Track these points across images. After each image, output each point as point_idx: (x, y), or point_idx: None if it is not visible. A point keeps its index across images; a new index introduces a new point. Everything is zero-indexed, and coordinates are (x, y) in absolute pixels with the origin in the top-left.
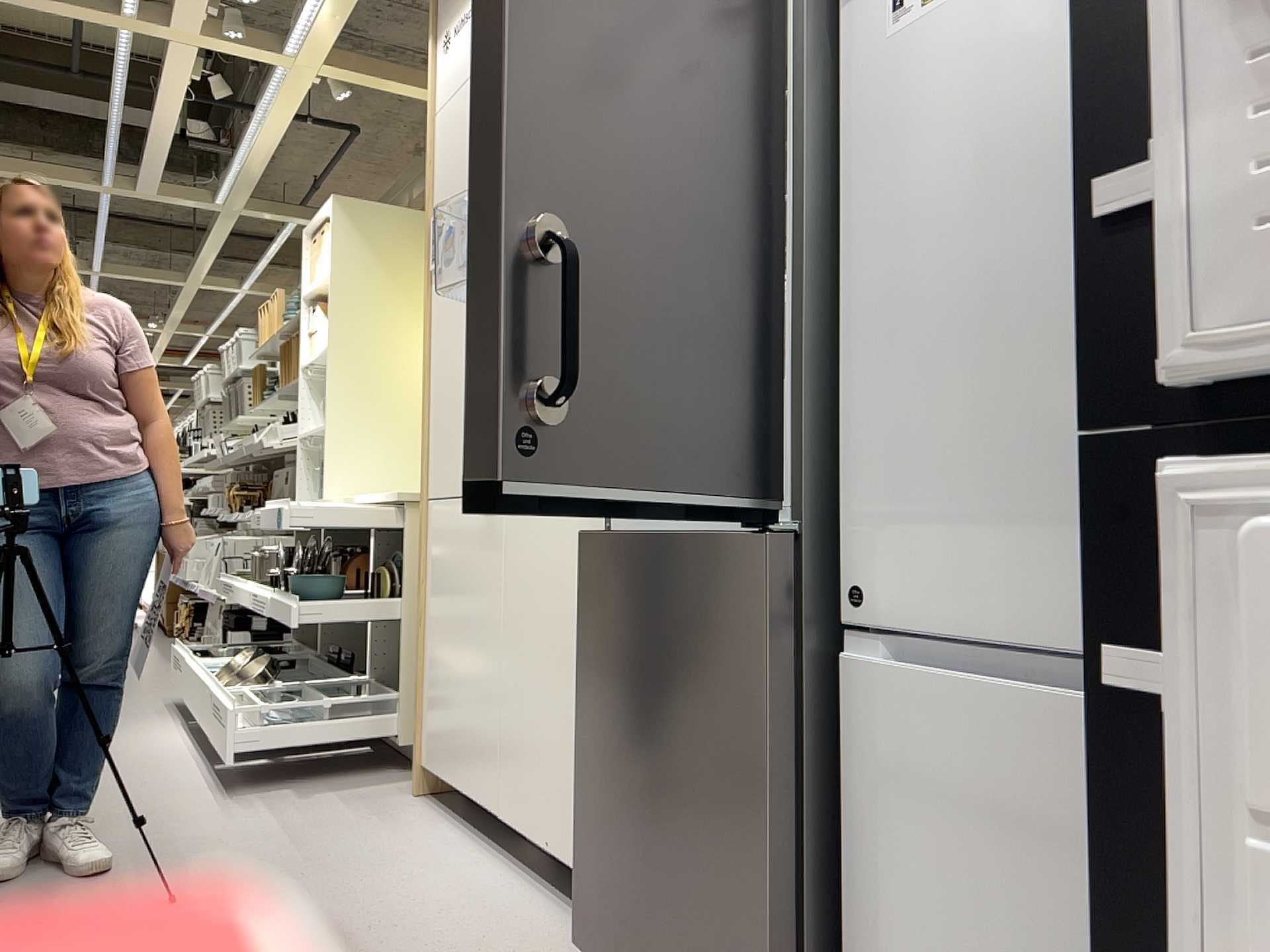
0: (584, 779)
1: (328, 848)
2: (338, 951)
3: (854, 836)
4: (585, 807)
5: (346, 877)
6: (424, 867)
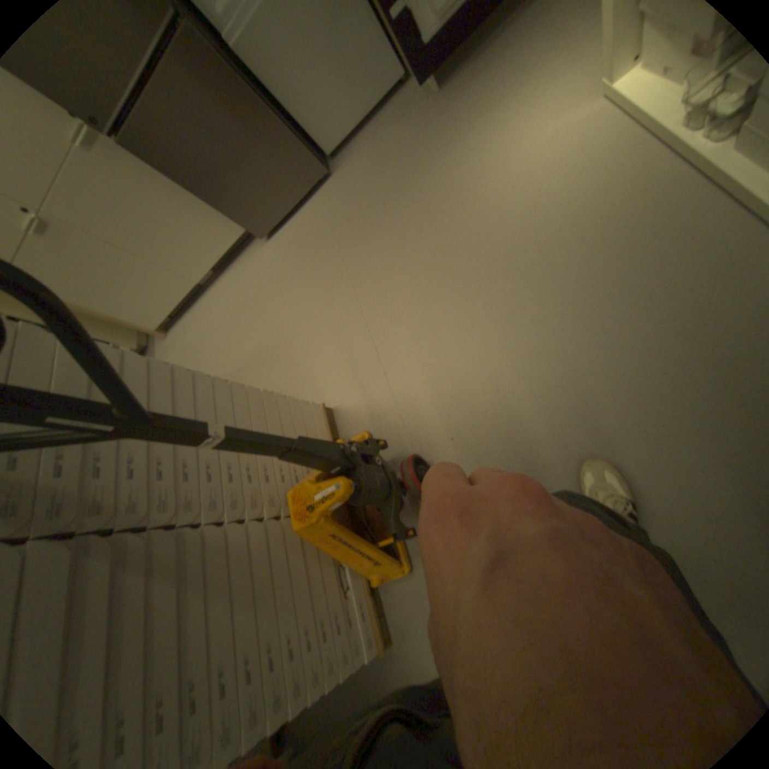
0: (215, 202)
1: (192, 348)
2: (244, 311)
3: (275, 93)
4: (224, 208)
5: (209, 331)
6: (210, 309)
